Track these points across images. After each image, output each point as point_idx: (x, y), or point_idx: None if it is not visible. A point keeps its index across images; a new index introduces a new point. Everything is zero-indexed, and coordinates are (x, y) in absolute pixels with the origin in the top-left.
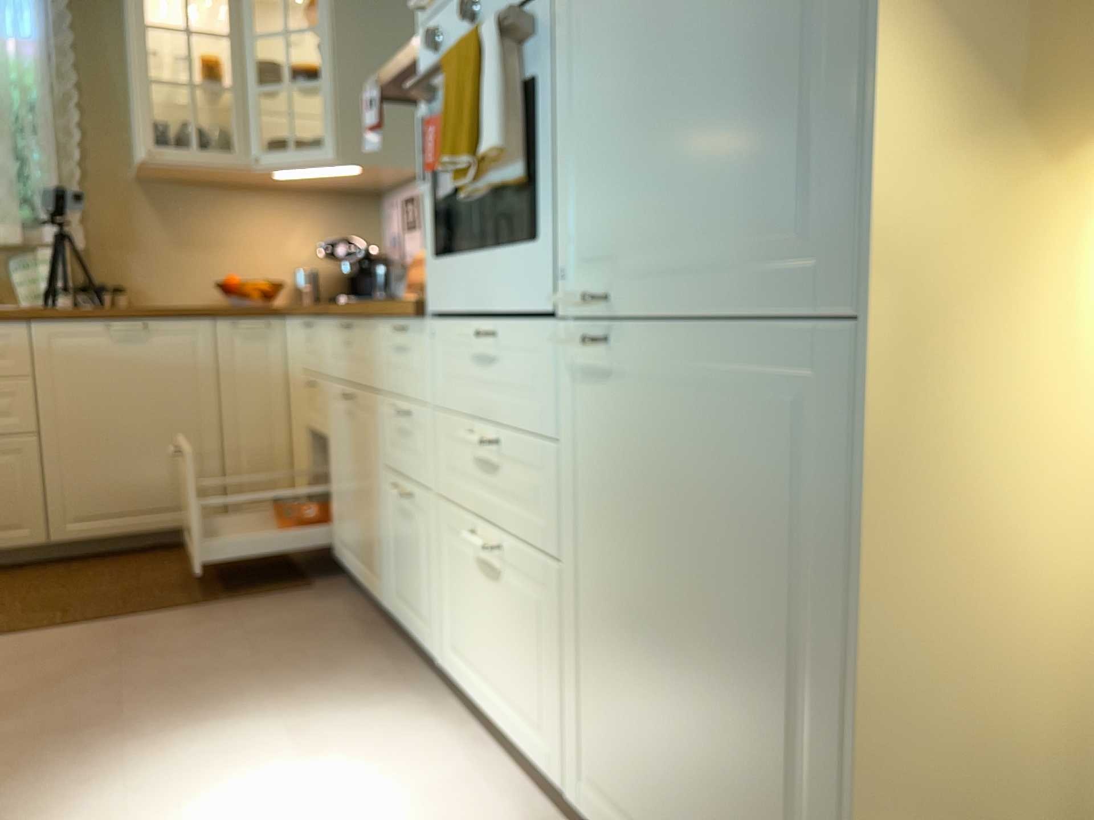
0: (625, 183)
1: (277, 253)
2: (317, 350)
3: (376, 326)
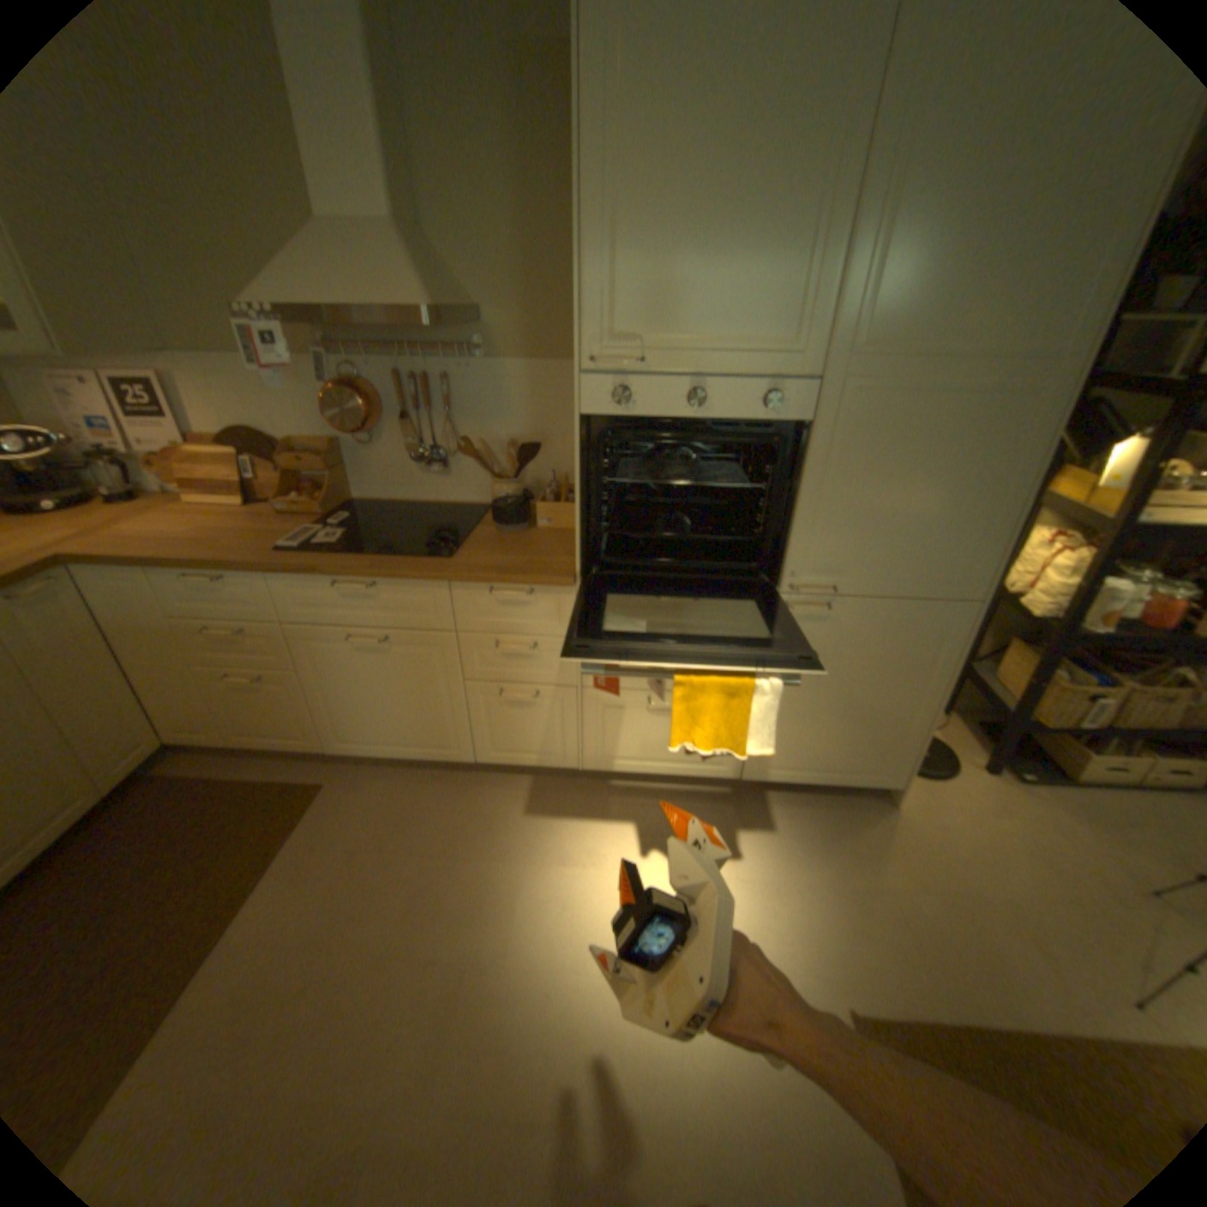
0: (852, 540)
1: None
2: (245, 602)
3: (449, 587)
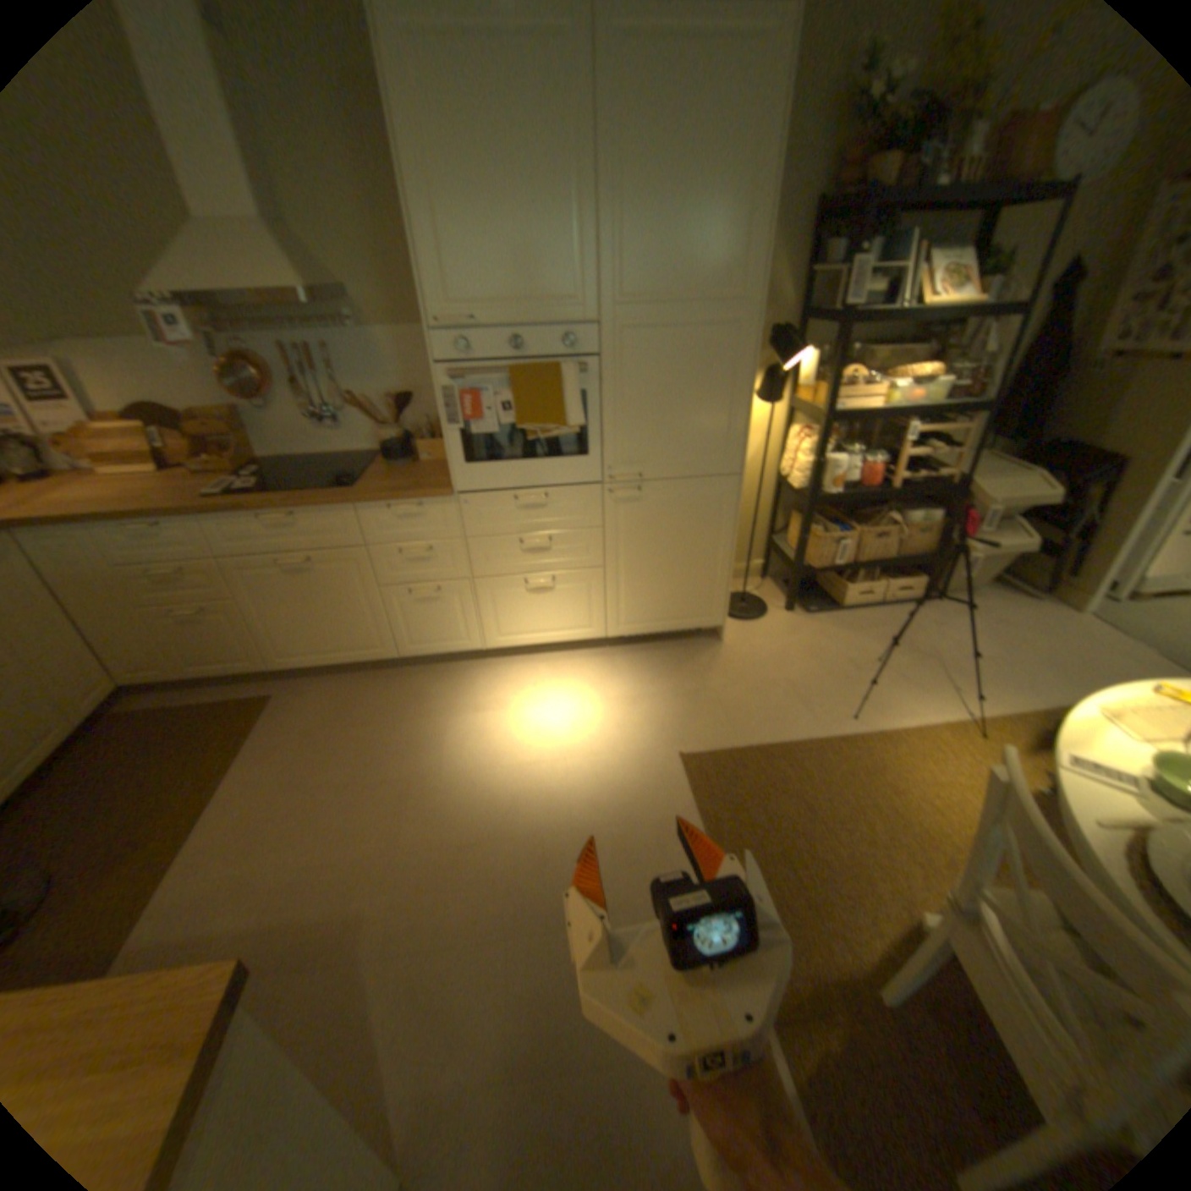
0: (644, 440)
1: None
2: (183, 544)
3: (356, 510)
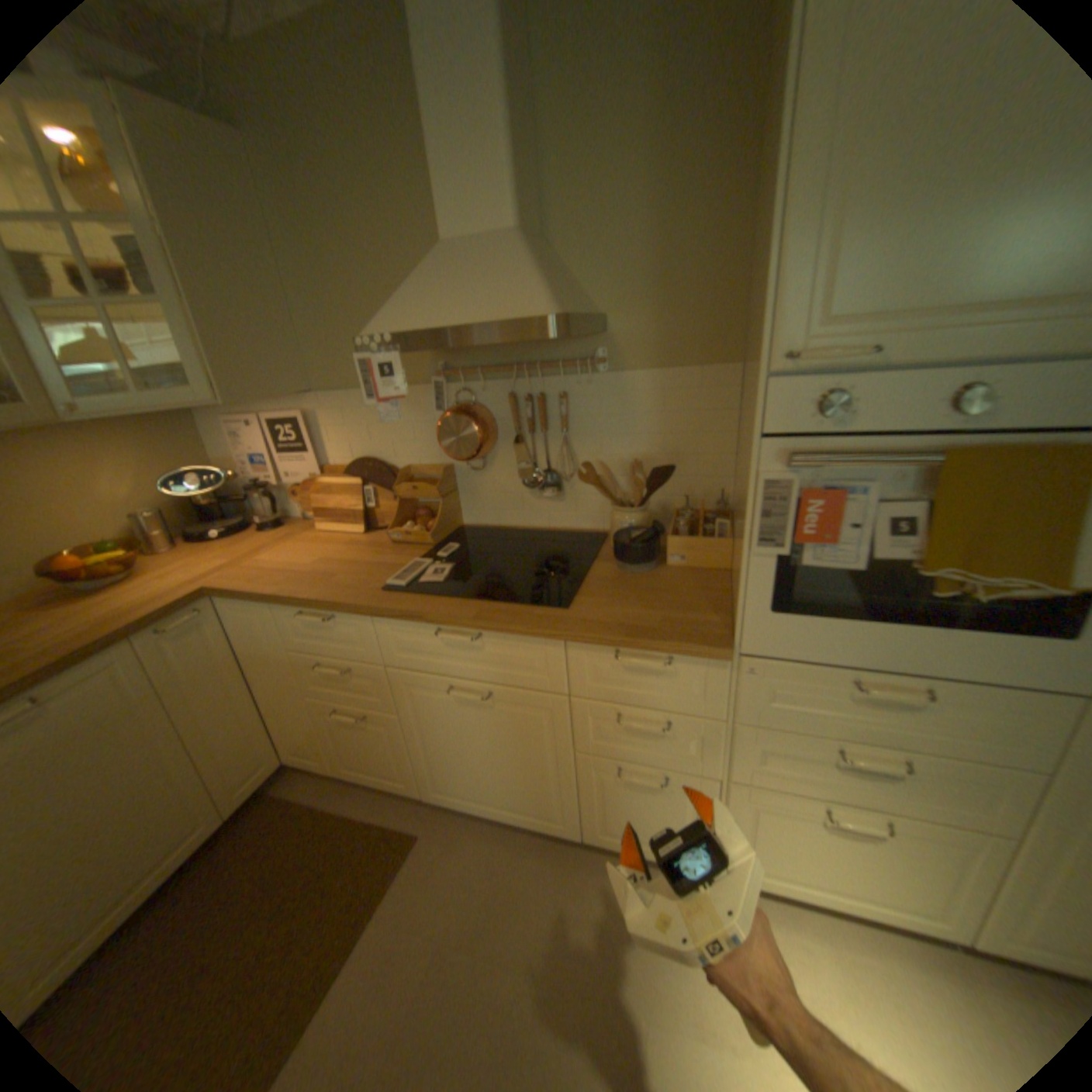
0: None
1: (90, 502)
2: (353, 641)
3: (566, 644)
